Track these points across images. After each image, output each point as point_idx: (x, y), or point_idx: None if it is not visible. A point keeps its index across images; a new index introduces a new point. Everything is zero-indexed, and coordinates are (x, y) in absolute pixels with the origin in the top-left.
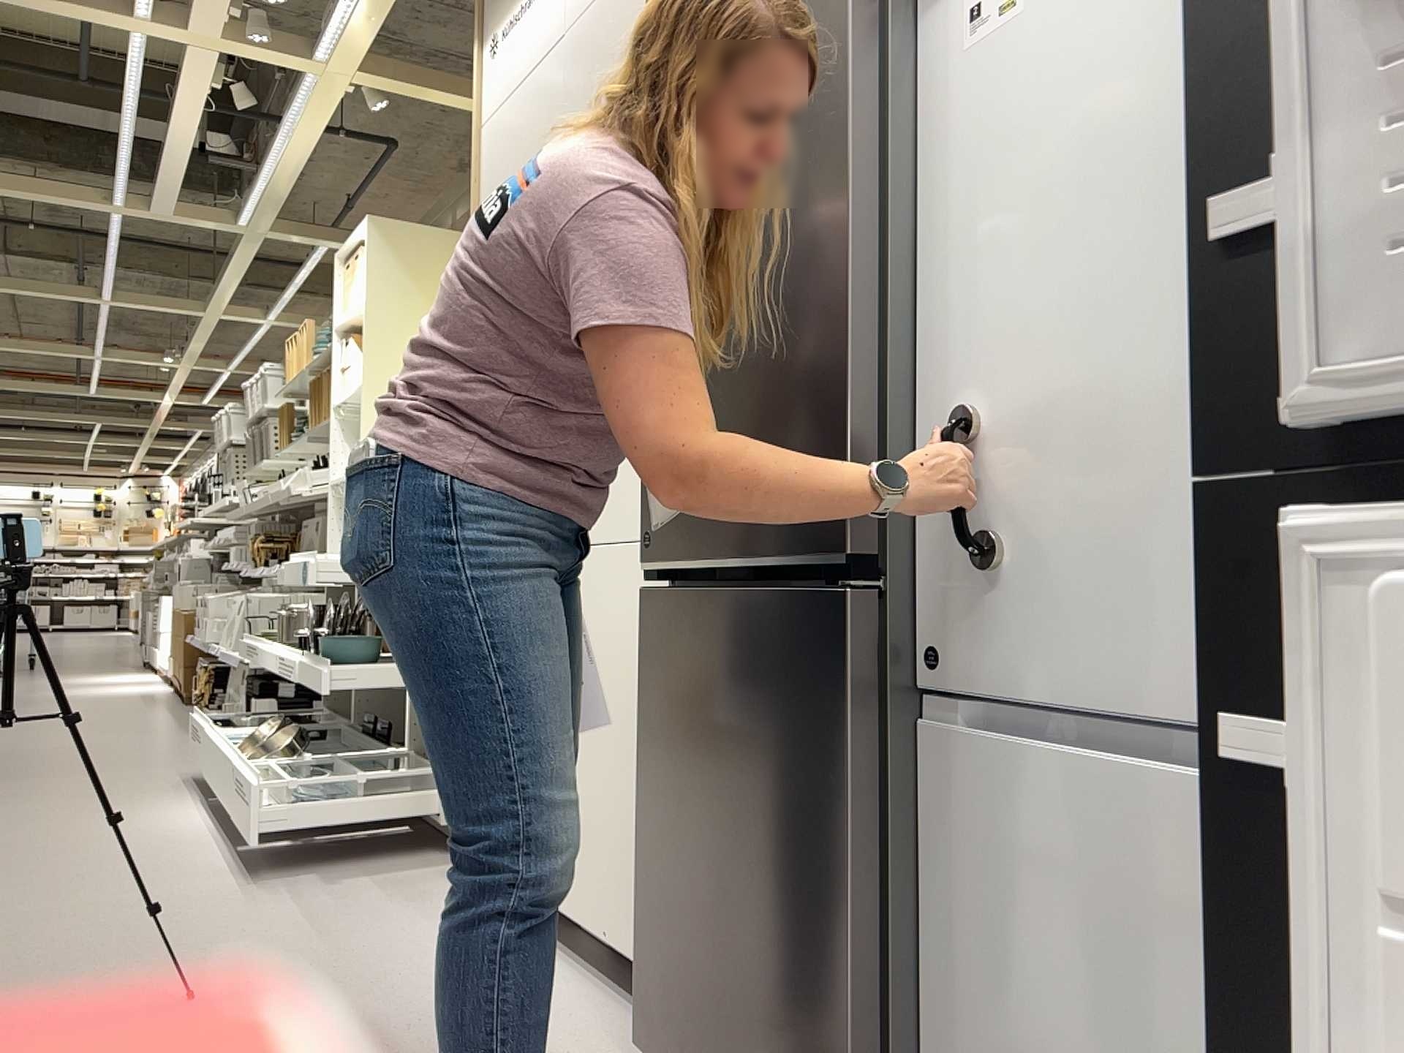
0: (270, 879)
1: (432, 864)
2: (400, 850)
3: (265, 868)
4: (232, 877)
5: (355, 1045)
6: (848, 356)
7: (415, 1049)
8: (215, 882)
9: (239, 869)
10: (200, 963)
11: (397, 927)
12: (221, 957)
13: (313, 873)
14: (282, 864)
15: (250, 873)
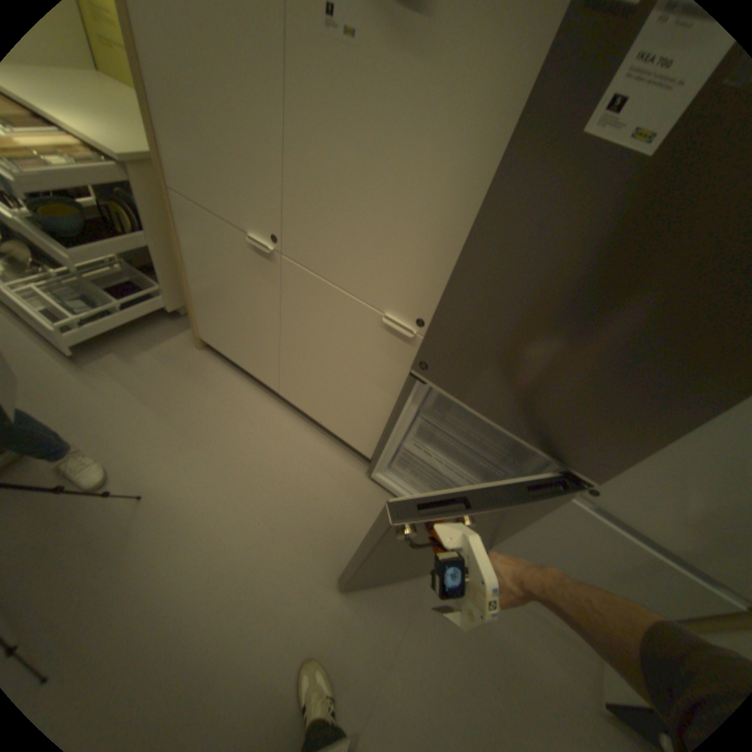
0: (87, 363)
1: (174, 334)
2: (145, 320)
3: (75, 352)
4: (60, 364)
5: (246, 504)
6: (687, 428)
7: (273, 498)
8: (52, 371)
9: (58, 355)
10: (114, 460)
11: (197, 399)
12: (122, 450)
13: (110, 353)
14: (83, 345)
15: (68, 358)
